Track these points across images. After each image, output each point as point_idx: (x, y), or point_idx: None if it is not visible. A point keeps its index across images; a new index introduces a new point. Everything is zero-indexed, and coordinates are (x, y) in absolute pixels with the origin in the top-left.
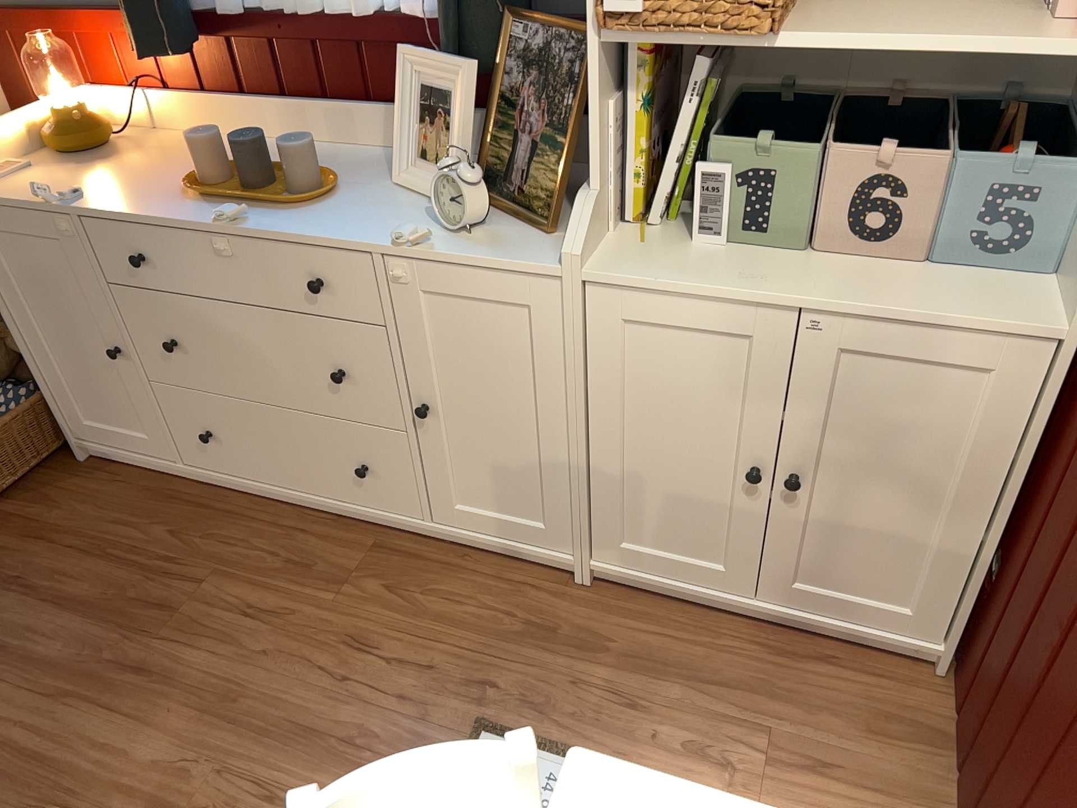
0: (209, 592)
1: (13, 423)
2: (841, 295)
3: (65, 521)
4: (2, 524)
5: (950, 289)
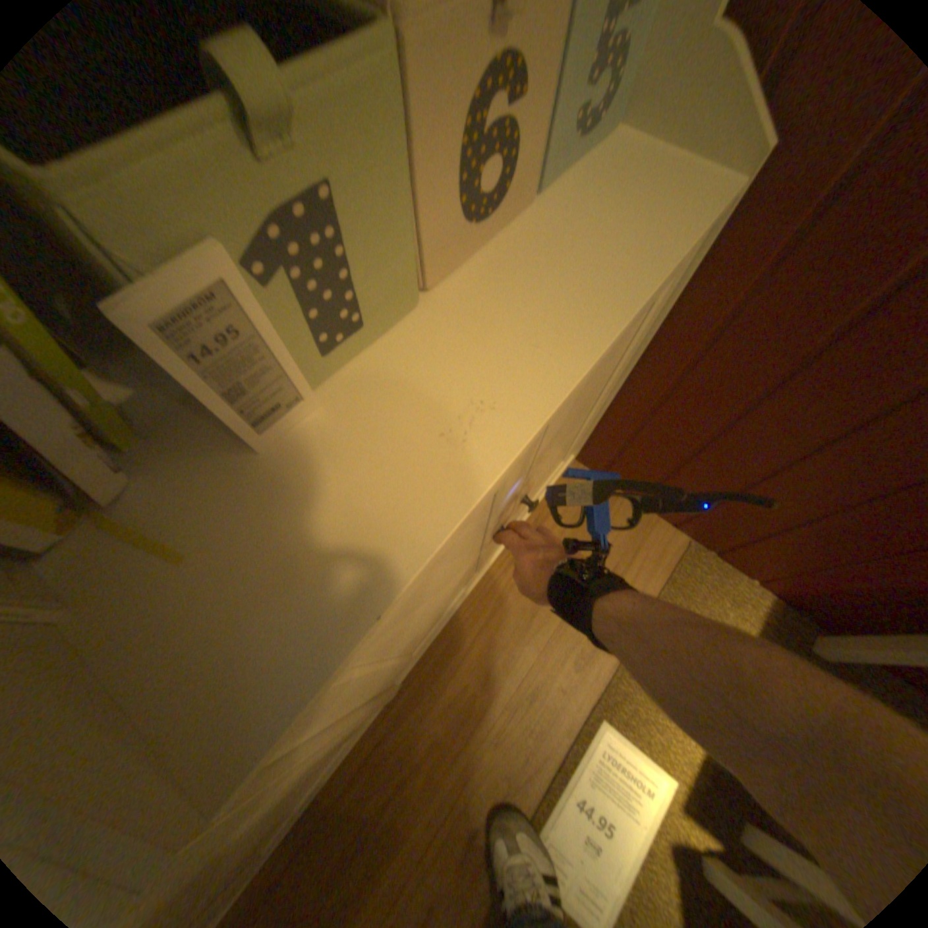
0: None
1: None
2: (585, 316)
3: None
4: None
5: (616, 200)
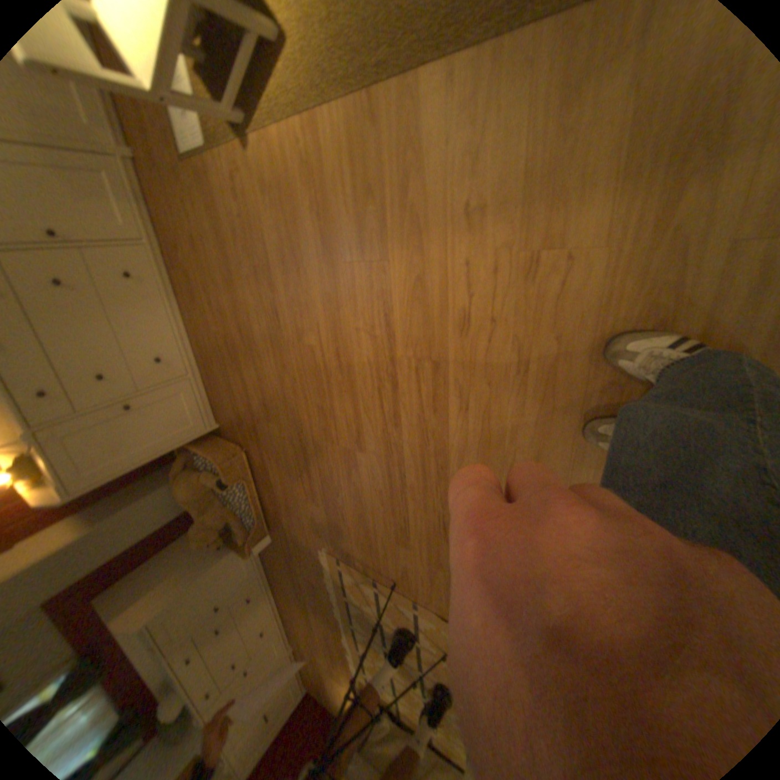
0: (210, 329)
1: (203, 459)
2: None
3: (228, 415)
4: (241, 440)
5: None
